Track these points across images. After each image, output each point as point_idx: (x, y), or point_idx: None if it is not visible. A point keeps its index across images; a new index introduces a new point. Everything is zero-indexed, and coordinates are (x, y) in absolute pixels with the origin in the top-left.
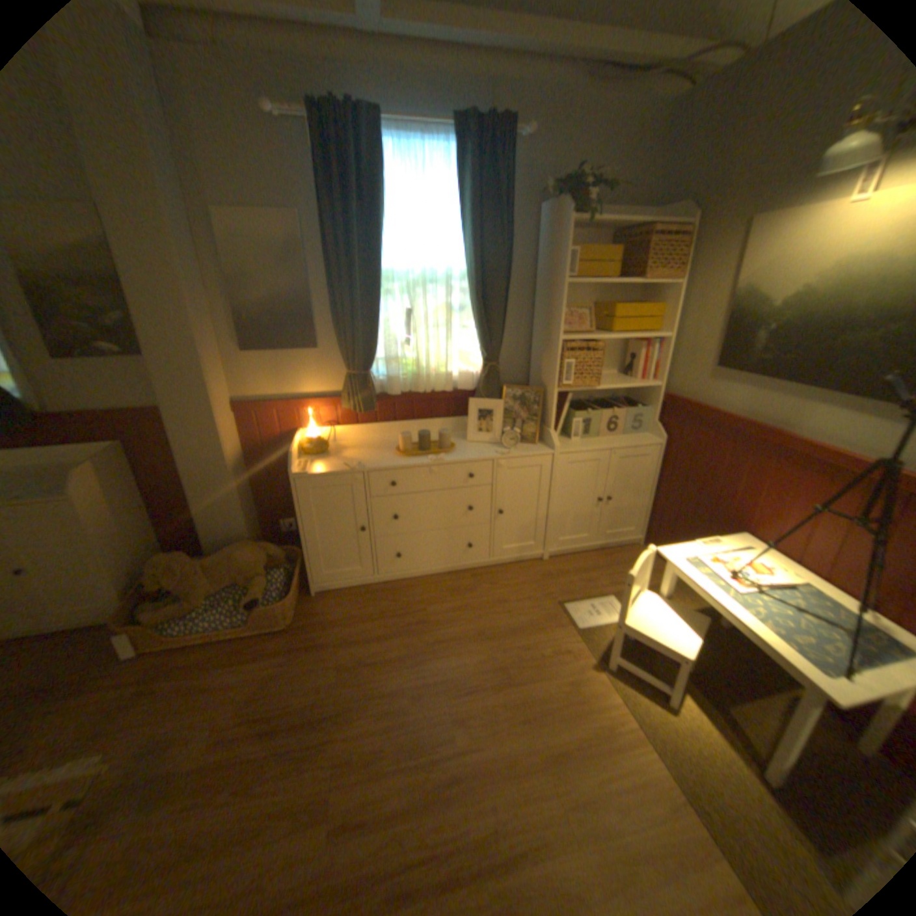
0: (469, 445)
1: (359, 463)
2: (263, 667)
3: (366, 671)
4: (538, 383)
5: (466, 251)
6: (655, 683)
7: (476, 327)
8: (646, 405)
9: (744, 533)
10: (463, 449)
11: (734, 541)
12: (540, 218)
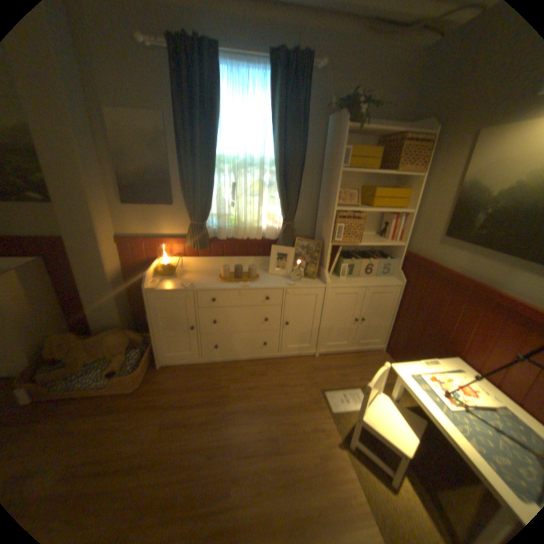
0: (269, 277)
1: (191, 285)
2: (111, 421)
3: (179, 431)
4: (319, 238)
5: (275, 146)
6: (382, 467)
7: (279, 198)
8: (393, 258)
9: (457, 358)
10: (264, 280)
11: (449, 364)
12: (328, 126)
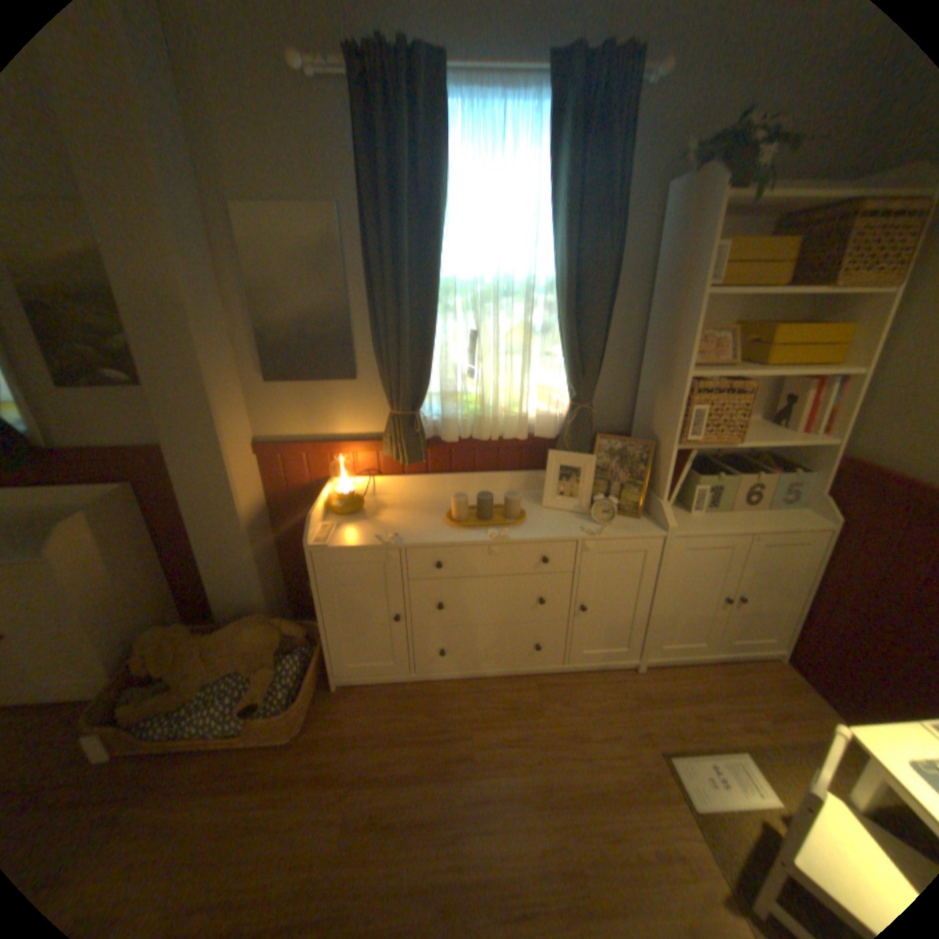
0: (545, 513)
1: (396, 534)
2: (251, 804)
3: (380, 838)
4: (646, 432)
5: (557, 251)
6: None
7: (565, 354)
8: (809, 469)
9: None
10: (537, 520)
11: None
12: (667, 202)
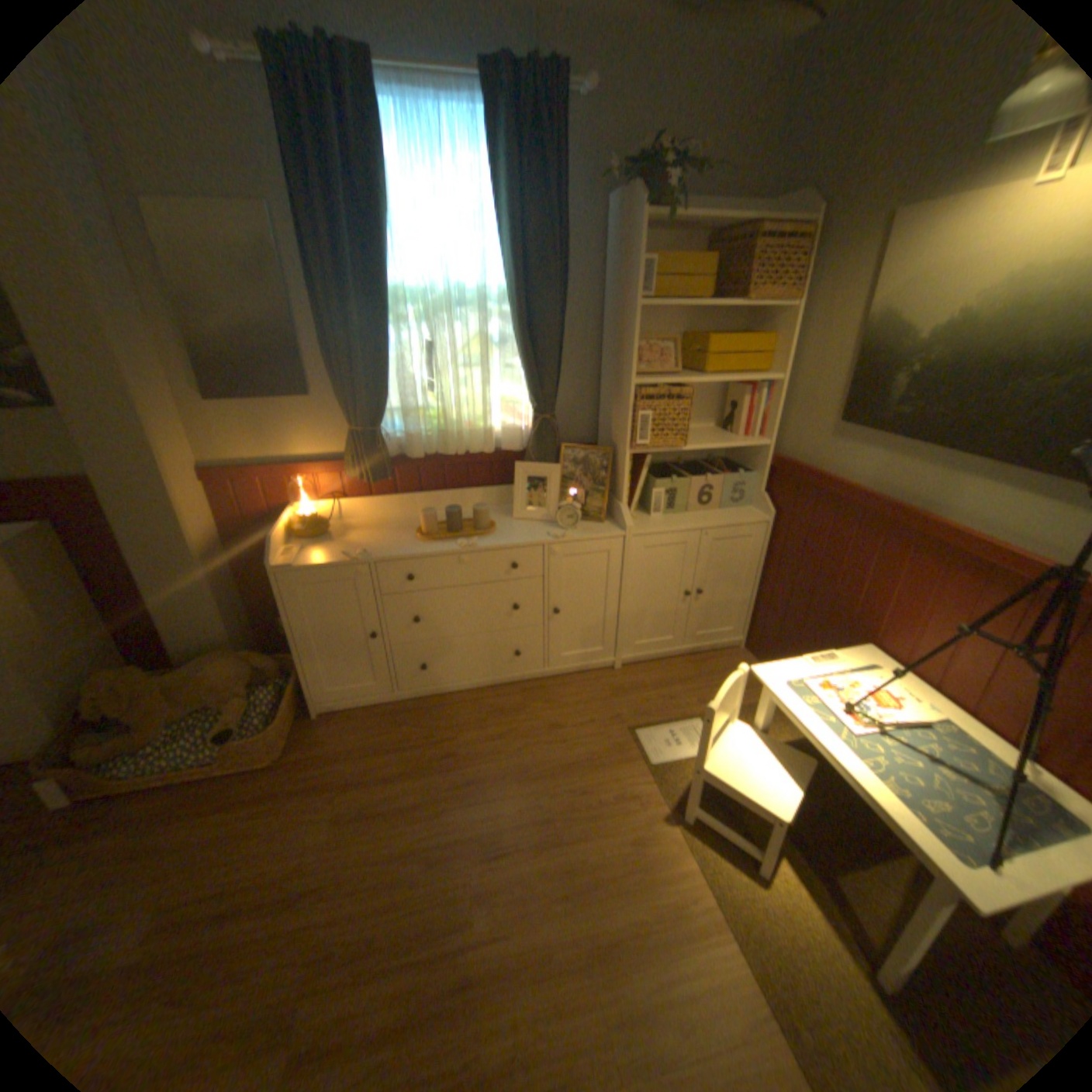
0: (516, 524)
1: (364, 550)
2: (236, 819)
3: (369, 824)
4: (607, 442)
5: (506, 262)
6: (742, 845)
7: (522, 366)
8: (751, 470)
9: (868, 645)
10: (507, 530)
11: (854, 656)
12: (609, 214)
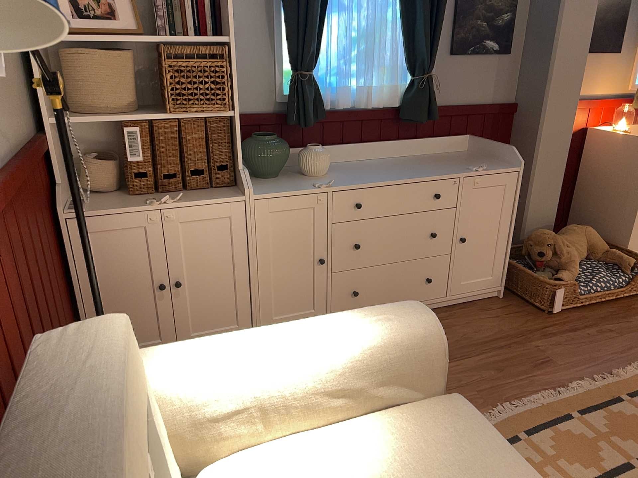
0: None
1: None
2: None
3: None
4: None
5: None
6: None
7: None
8: None
9: None
10: None
11: None
12: None
